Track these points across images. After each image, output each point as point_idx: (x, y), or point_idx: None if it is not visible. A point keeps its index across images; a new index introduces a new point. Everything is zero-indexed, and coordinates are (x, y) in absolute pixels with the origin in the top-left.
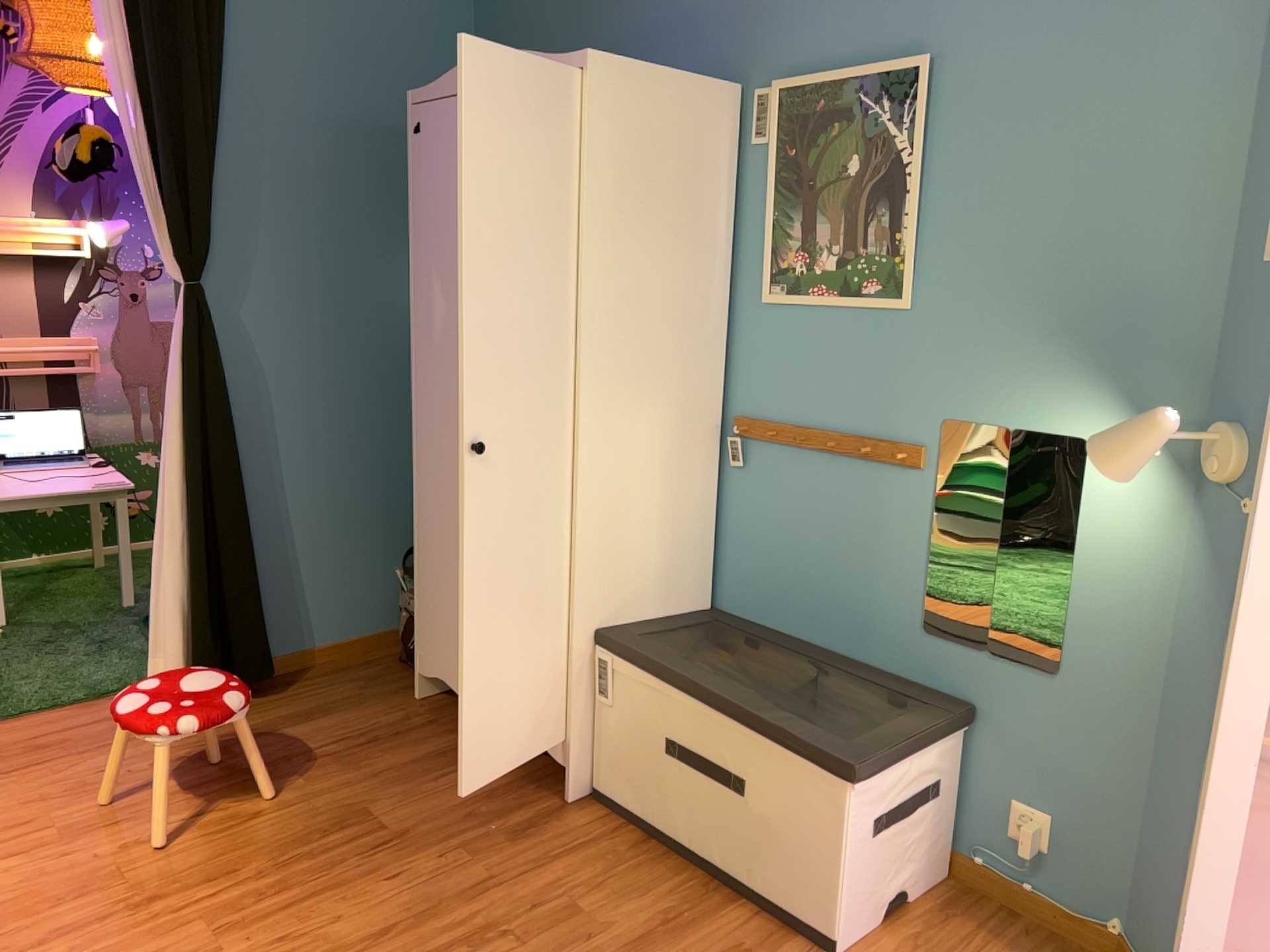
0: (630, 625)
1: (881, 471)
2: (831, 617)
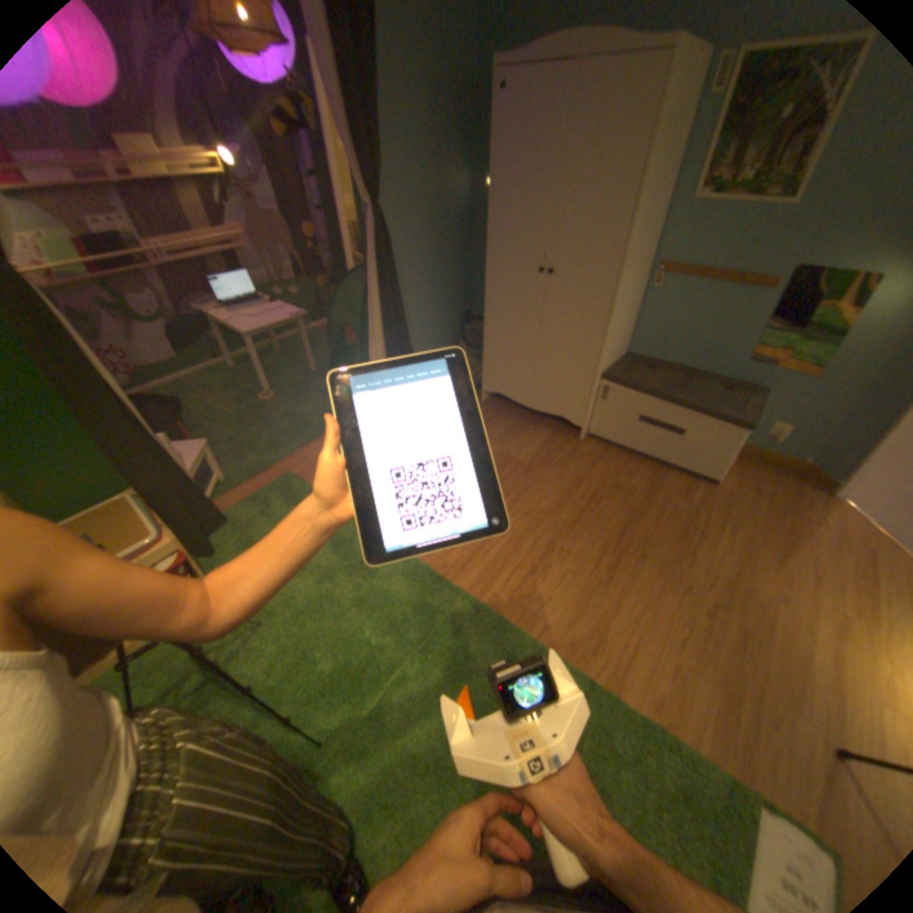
0: (613, 368)
1: (749, 289)
2: (698, 355)
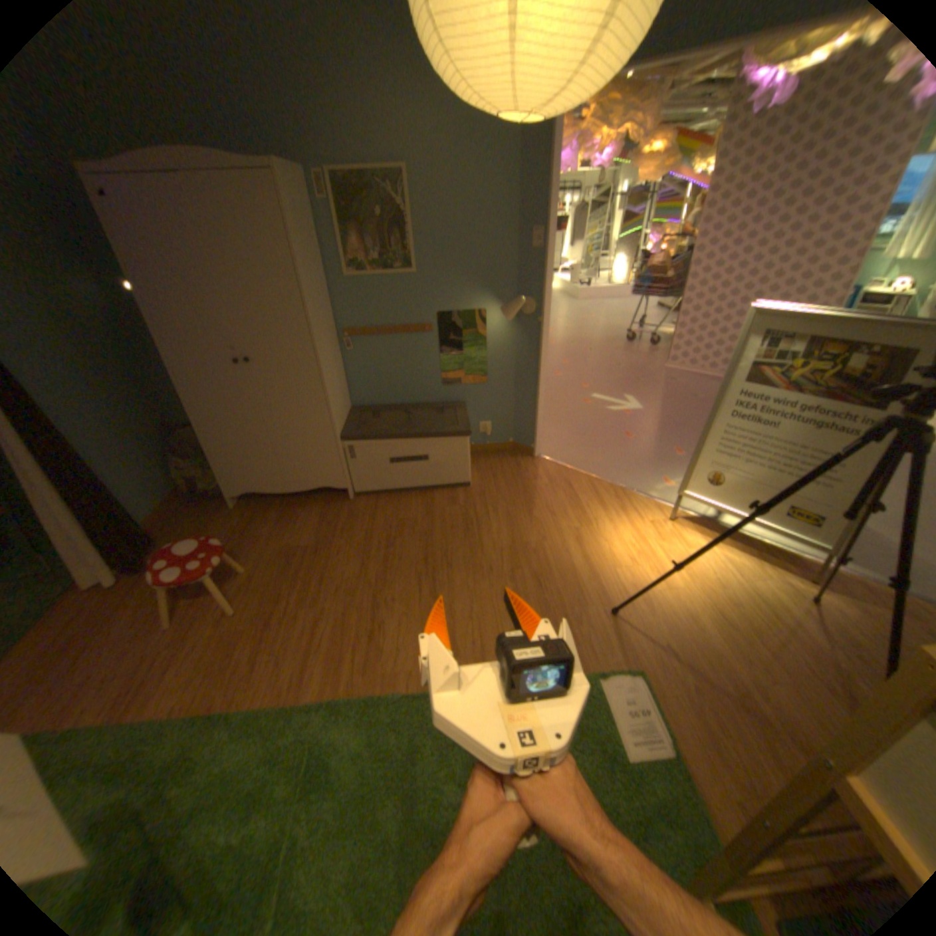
0: (348, 427)
1: (415, 336)
2: (406, 394)
